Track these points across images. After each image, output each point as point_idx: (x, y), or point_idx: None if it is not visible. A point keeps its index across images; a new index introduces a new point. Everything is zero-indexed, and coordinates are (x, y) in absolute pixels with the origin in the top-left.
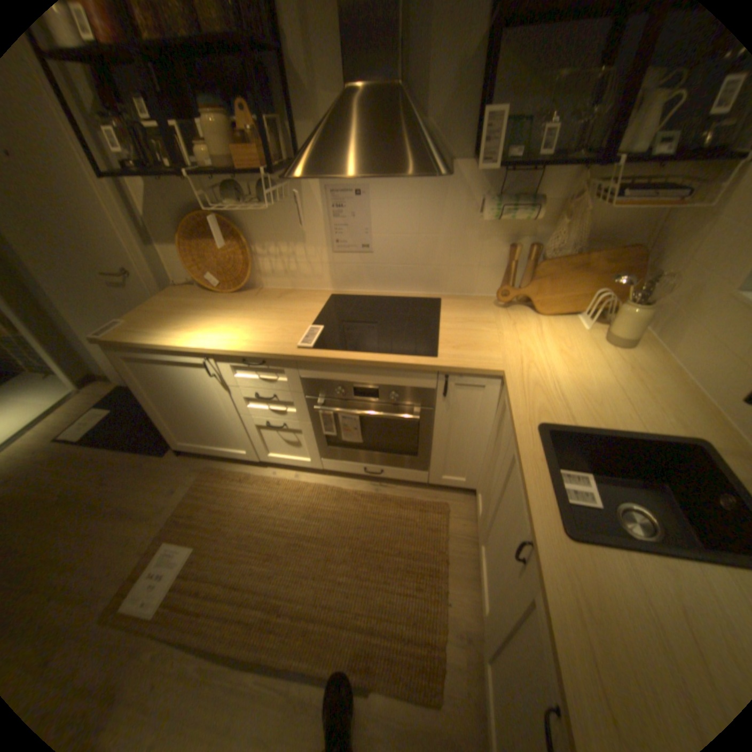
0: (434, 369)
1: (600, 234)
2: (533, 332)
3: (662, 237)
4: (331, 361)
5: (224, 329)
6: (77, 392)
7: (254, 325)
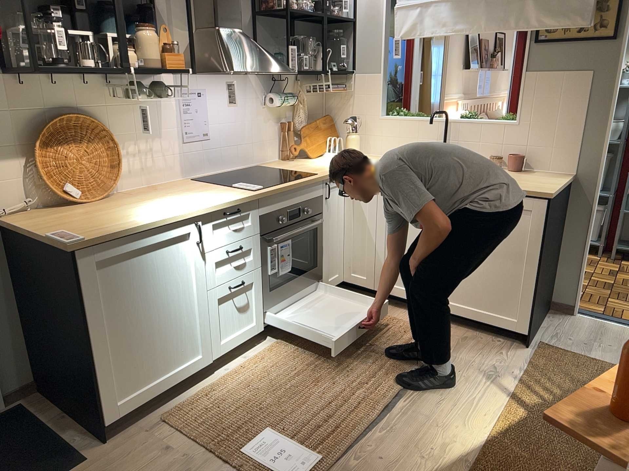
0: (324, 177)
1: (308, 113)
2: (324, 162)
3: (328, 112)
4: (281, 190)
5: (179, 204)
6: None
7: (192, 197)
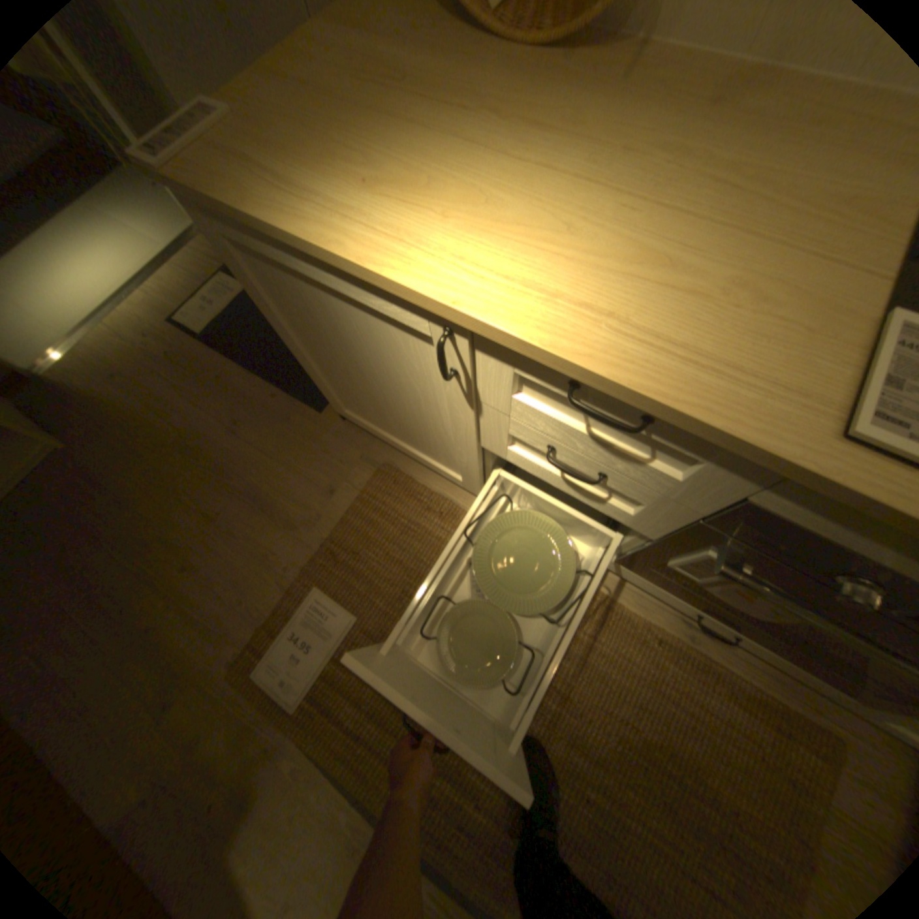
0: None
1: None
2: None
3: None
4: None
5: (527, 220)
6: None
7: (641, 226)
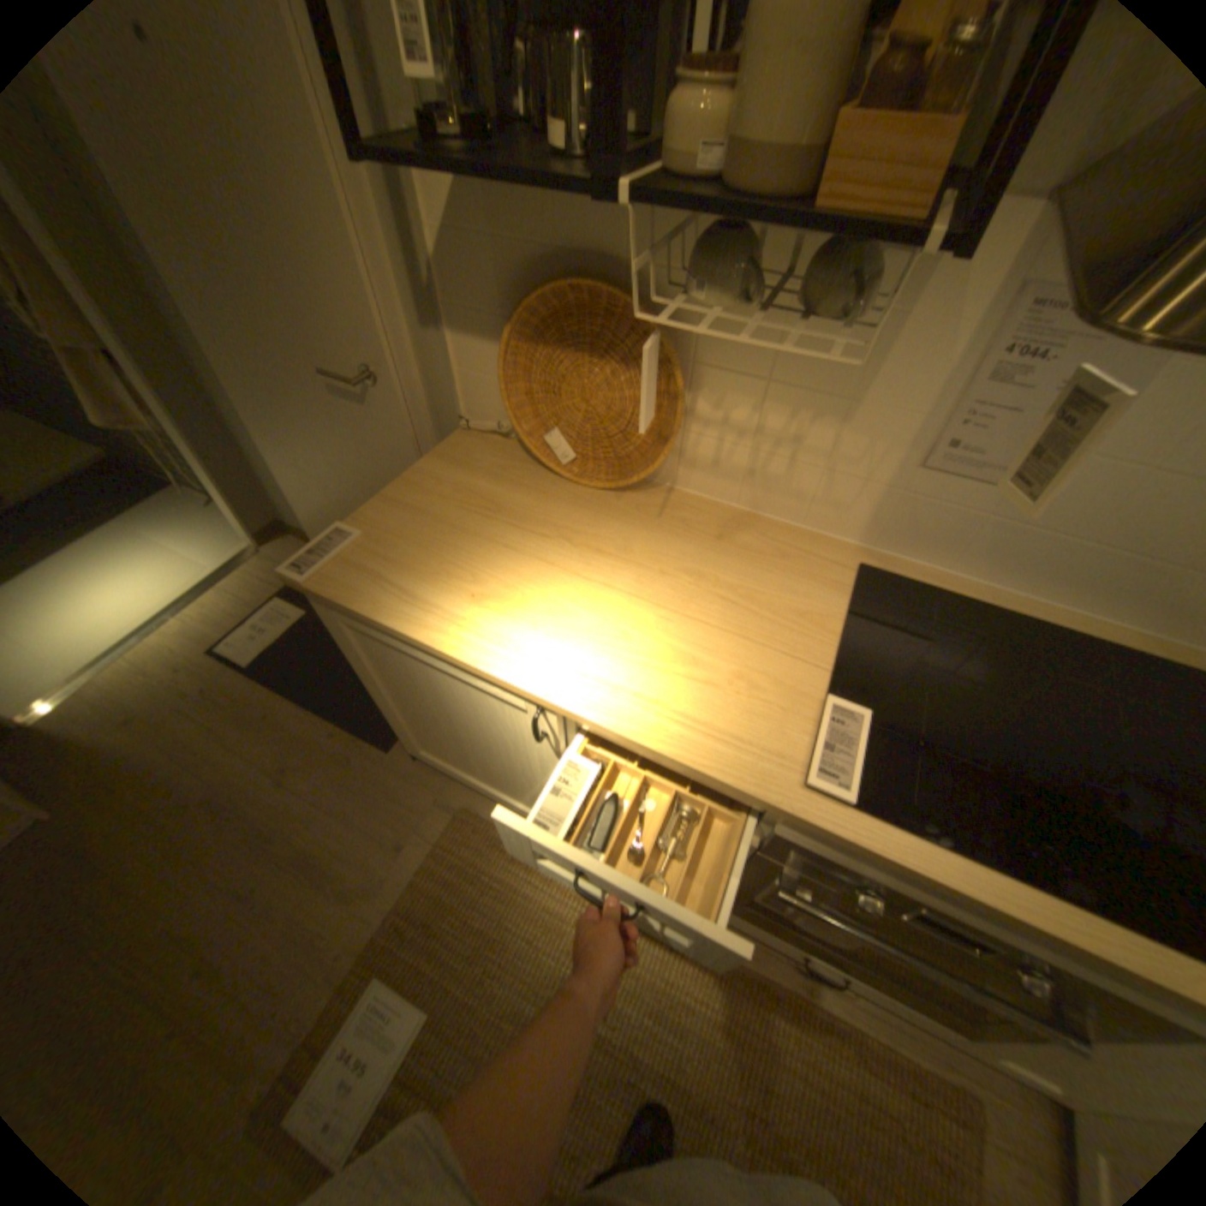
0: None
1: None
2: None
3: None
4: (917, 876)
5: (595, 632)
6: (259, 551)
7: (672, 636)
